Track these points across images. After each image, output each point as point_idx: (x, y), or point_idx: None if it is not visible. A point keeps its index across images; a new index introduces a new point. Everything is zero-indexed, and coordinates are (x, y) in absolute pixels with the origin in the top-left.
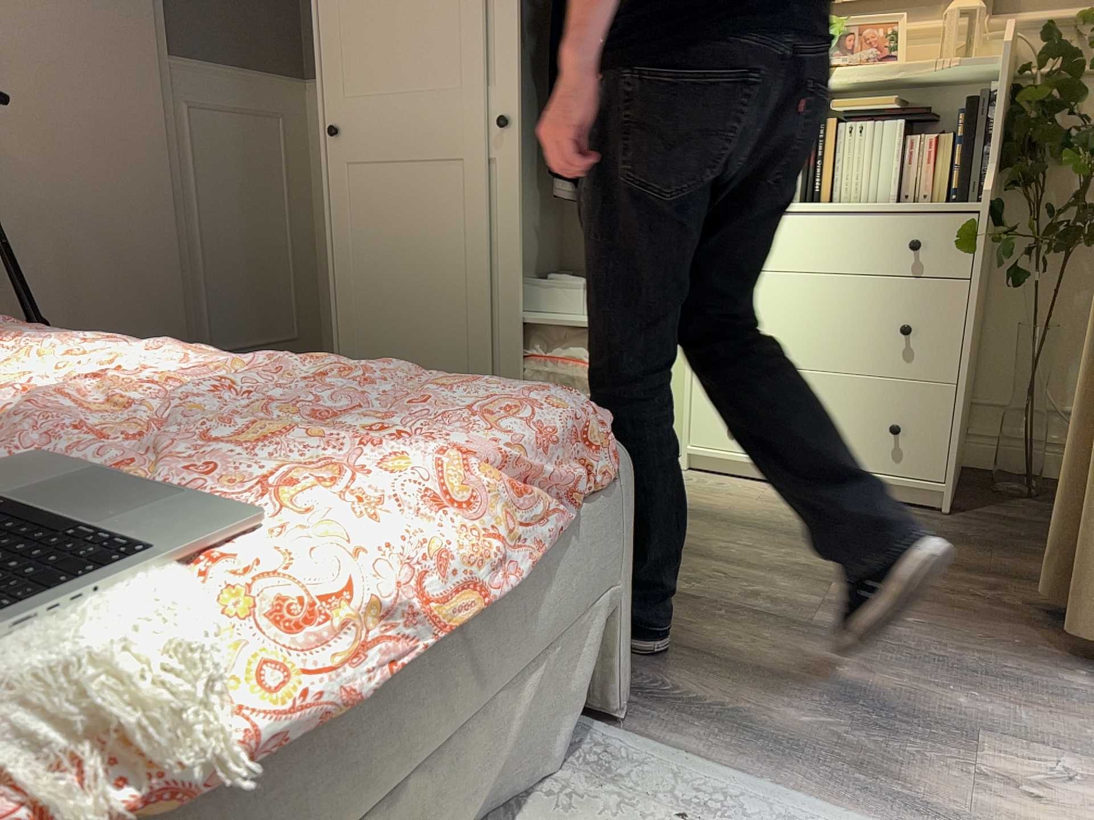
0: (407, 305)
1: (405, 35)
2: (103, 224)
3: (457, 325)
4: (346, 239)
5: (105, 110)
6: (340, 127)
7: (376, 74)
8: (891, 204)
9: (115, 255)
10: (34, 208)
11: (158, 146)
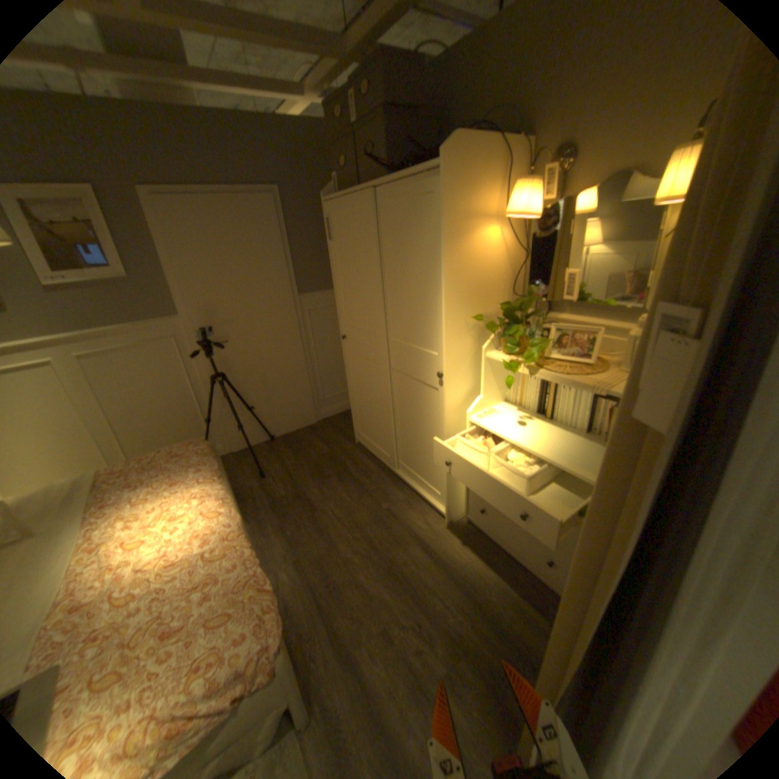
0: (370, 412)
1: (360, 307)
2: (274, 366)
3: (385, 428)
4: (352, 379)
5: (272, 325)
6: (346, 336)
7: (354, 319)
8: (580, 436)
9: (280, 375)
10: (249, 367)
11: (294, 333)
